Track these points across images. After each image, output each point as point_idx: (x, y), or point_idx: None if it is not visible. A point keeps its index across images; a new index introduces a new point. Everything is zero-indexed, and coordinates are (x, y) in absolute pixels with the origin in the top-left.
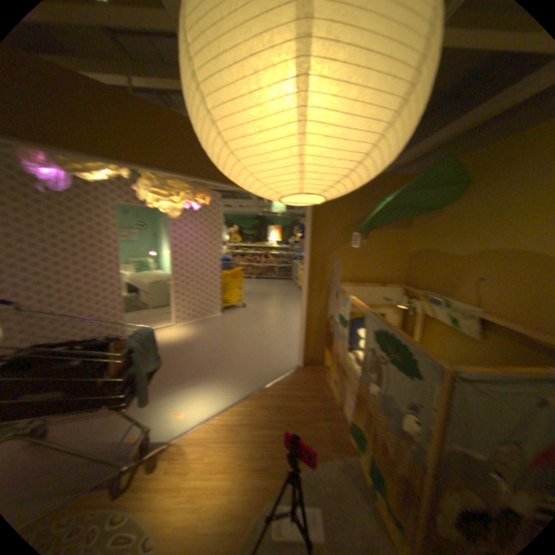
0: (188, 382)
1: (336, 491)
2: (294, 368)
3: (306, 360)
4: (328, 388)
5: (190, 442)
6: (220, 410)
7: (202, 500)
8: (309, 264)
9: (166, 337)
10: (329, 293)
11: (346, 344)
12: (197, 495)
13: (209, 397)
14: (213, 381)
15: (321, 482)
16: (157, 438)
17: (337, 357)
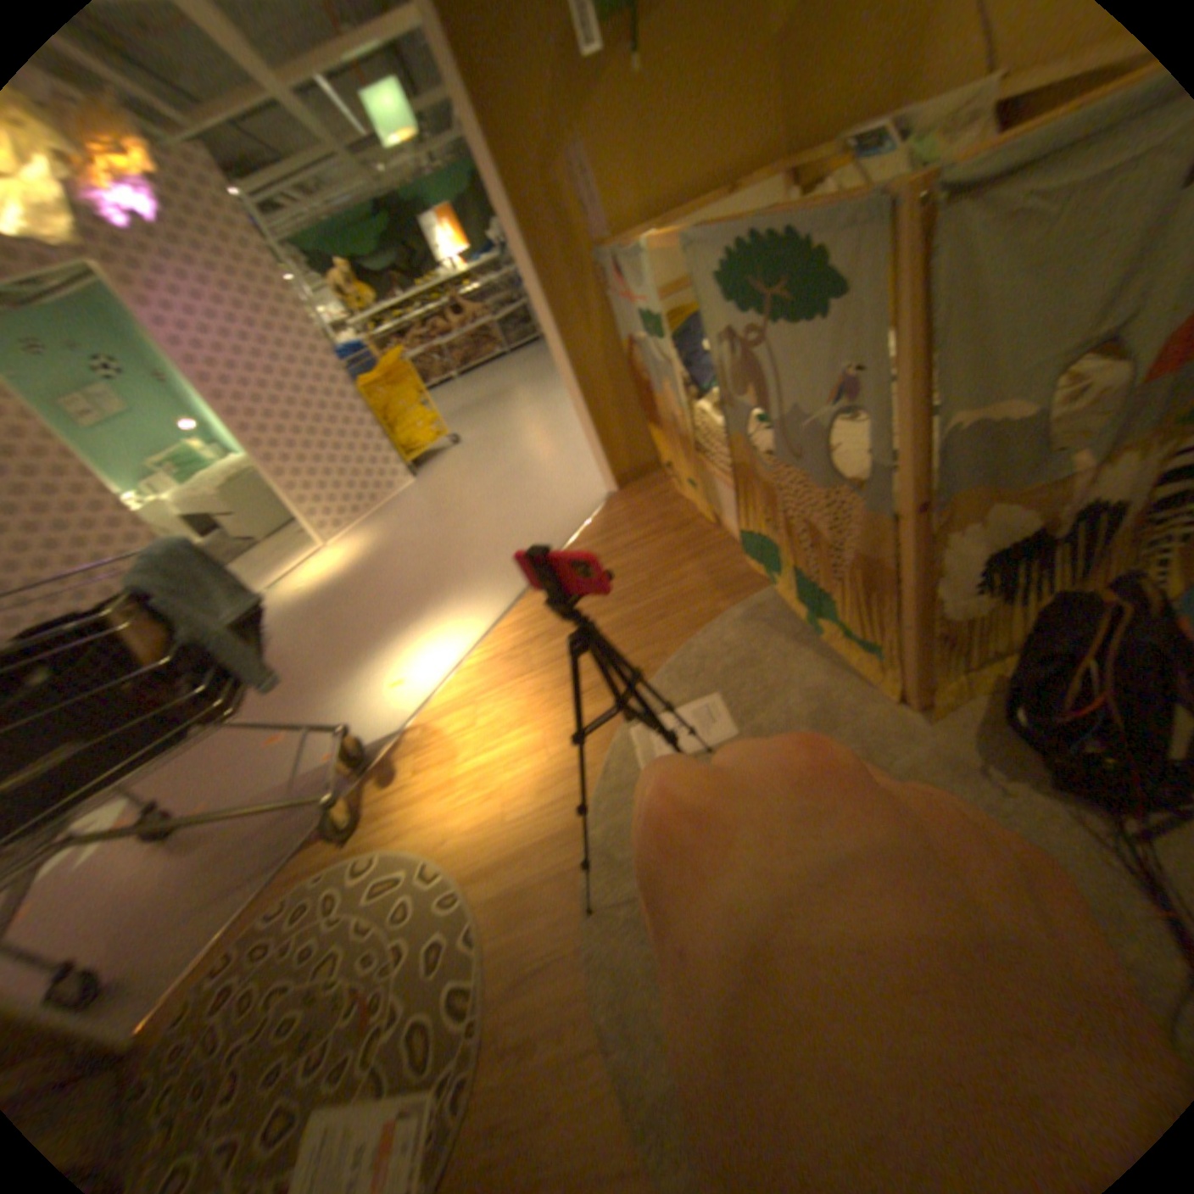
0: (403, 620)
1: (745, 649)
2: (607, 498)
3: (625, 468)
4: (687, 496)
5: (447, 705)
6: (484, 633)
7: (503, 771)
8: (518, 210)
9: (327, 569)
10: (603, 273)
11: (680, 370)
12: (492, 768)
13: (454, 623)
14: (451, 595)
15: (714, 648)
16: (384, 726)
17: (677, 417)
